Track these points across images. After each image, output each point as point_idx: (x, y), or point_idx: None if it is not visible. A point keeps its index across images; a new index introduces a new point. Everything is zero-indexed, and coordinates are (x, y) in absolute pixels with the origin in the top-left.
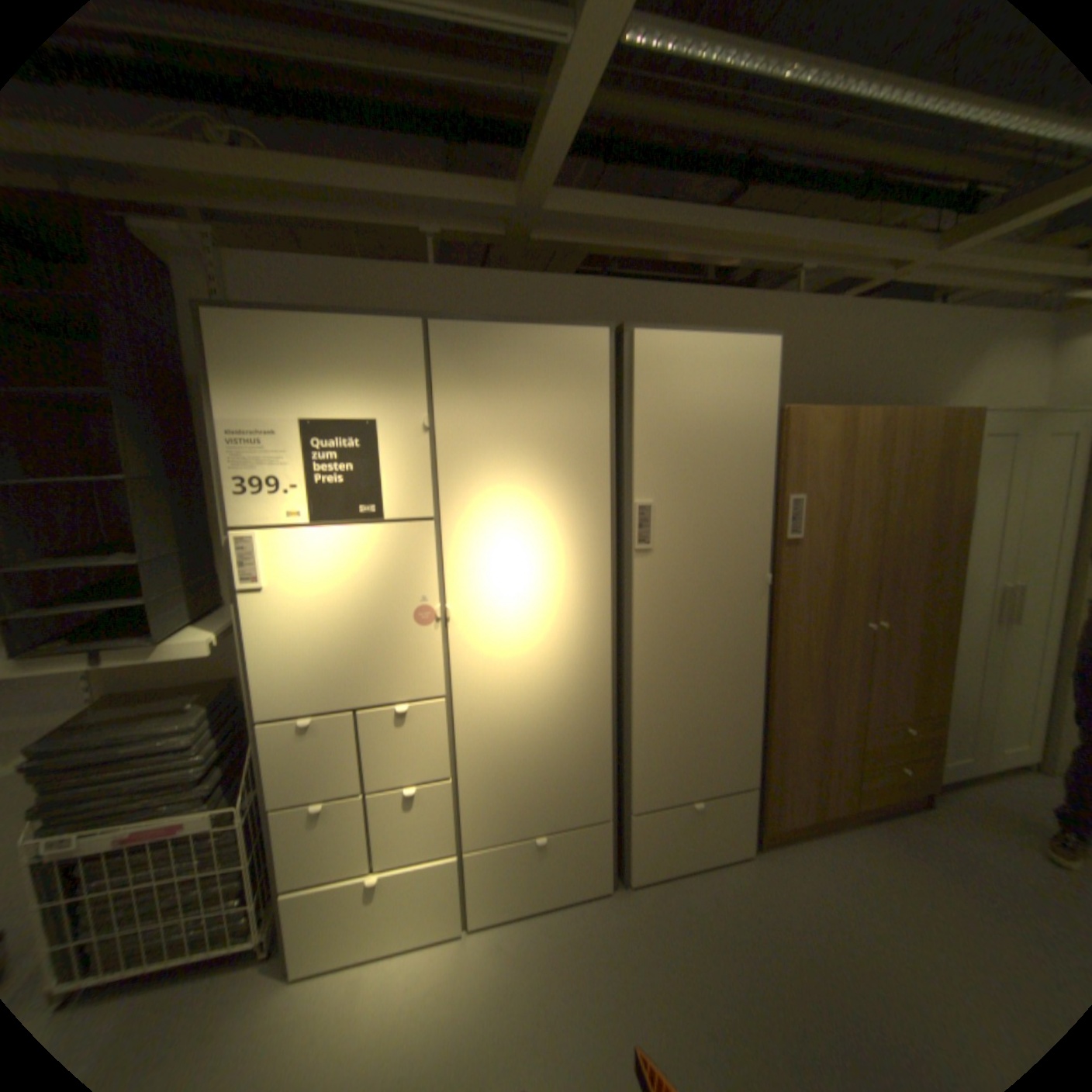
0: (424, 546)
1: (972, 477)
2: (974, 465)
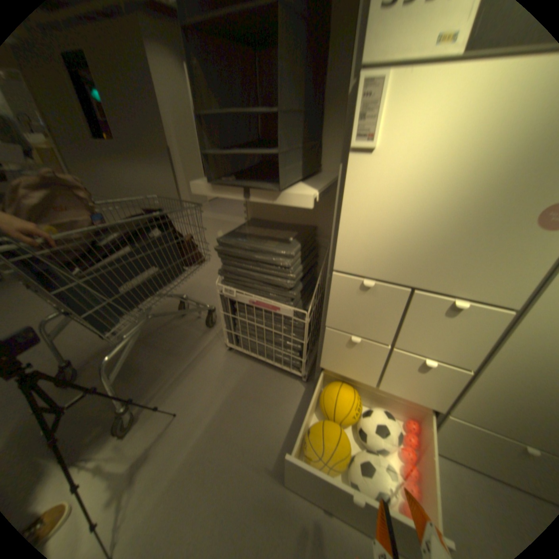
0: None
1: None
2: None
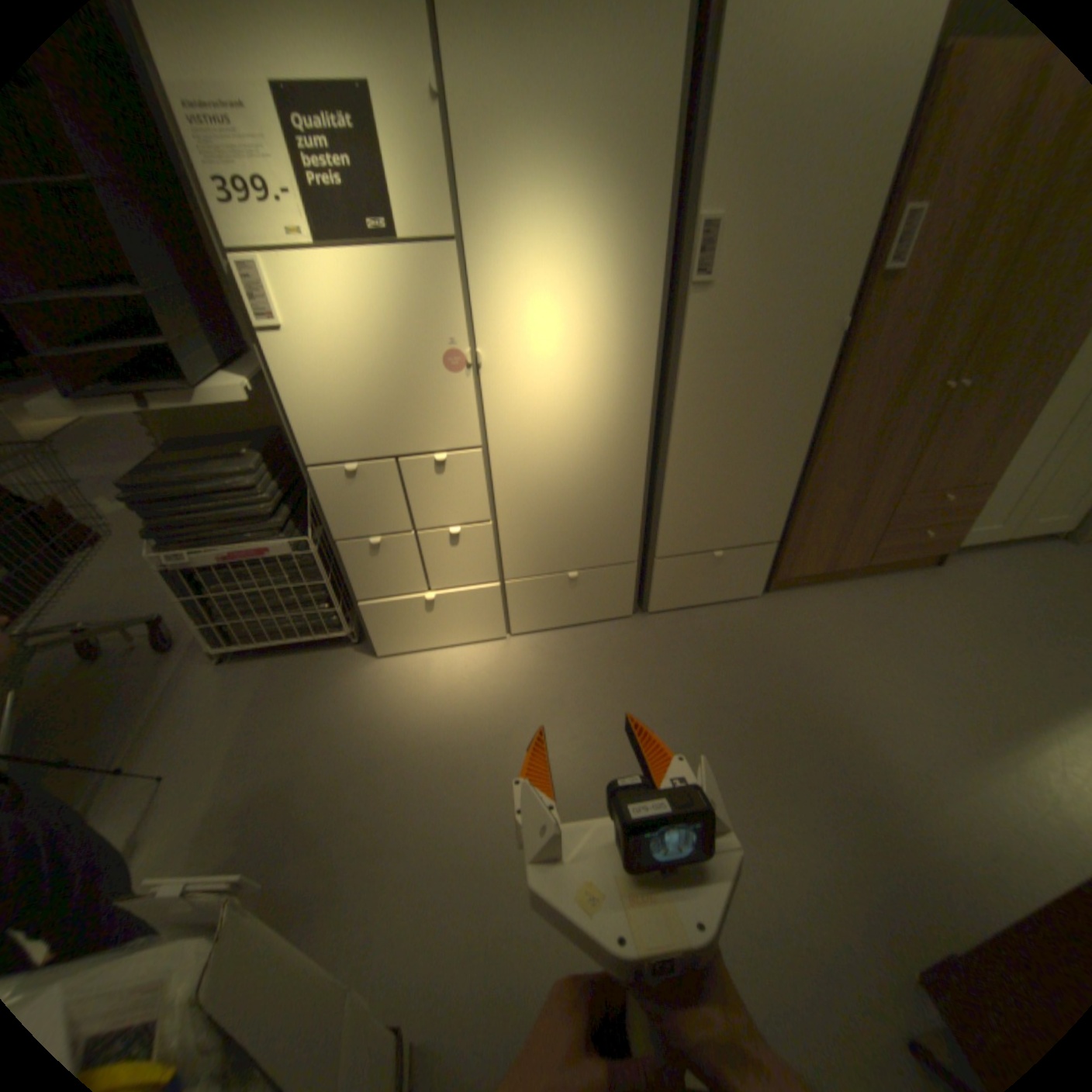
0: (447, 276)
1: None
2: None
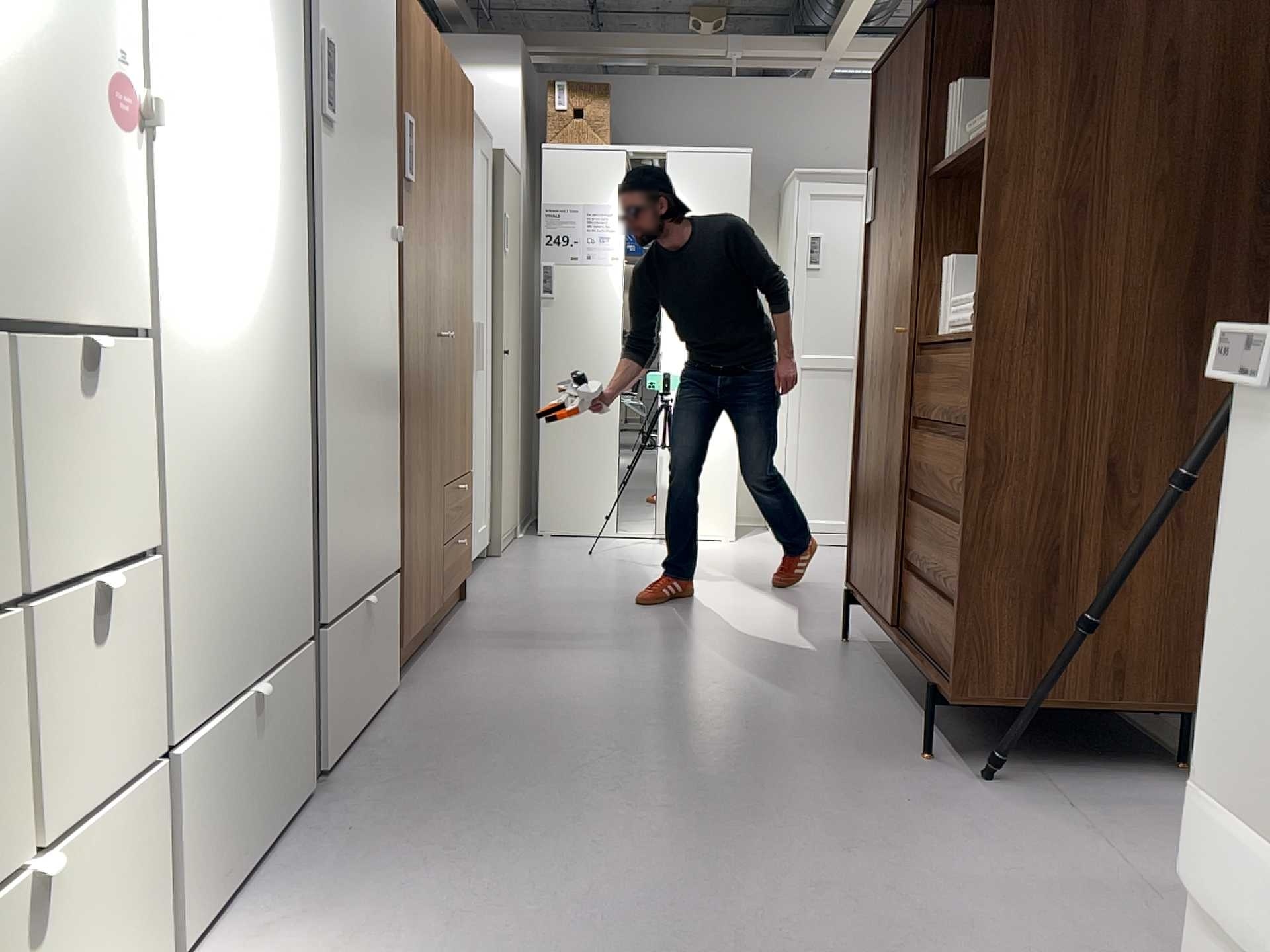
0: None
1: (472, 167)
2: (472, 153)
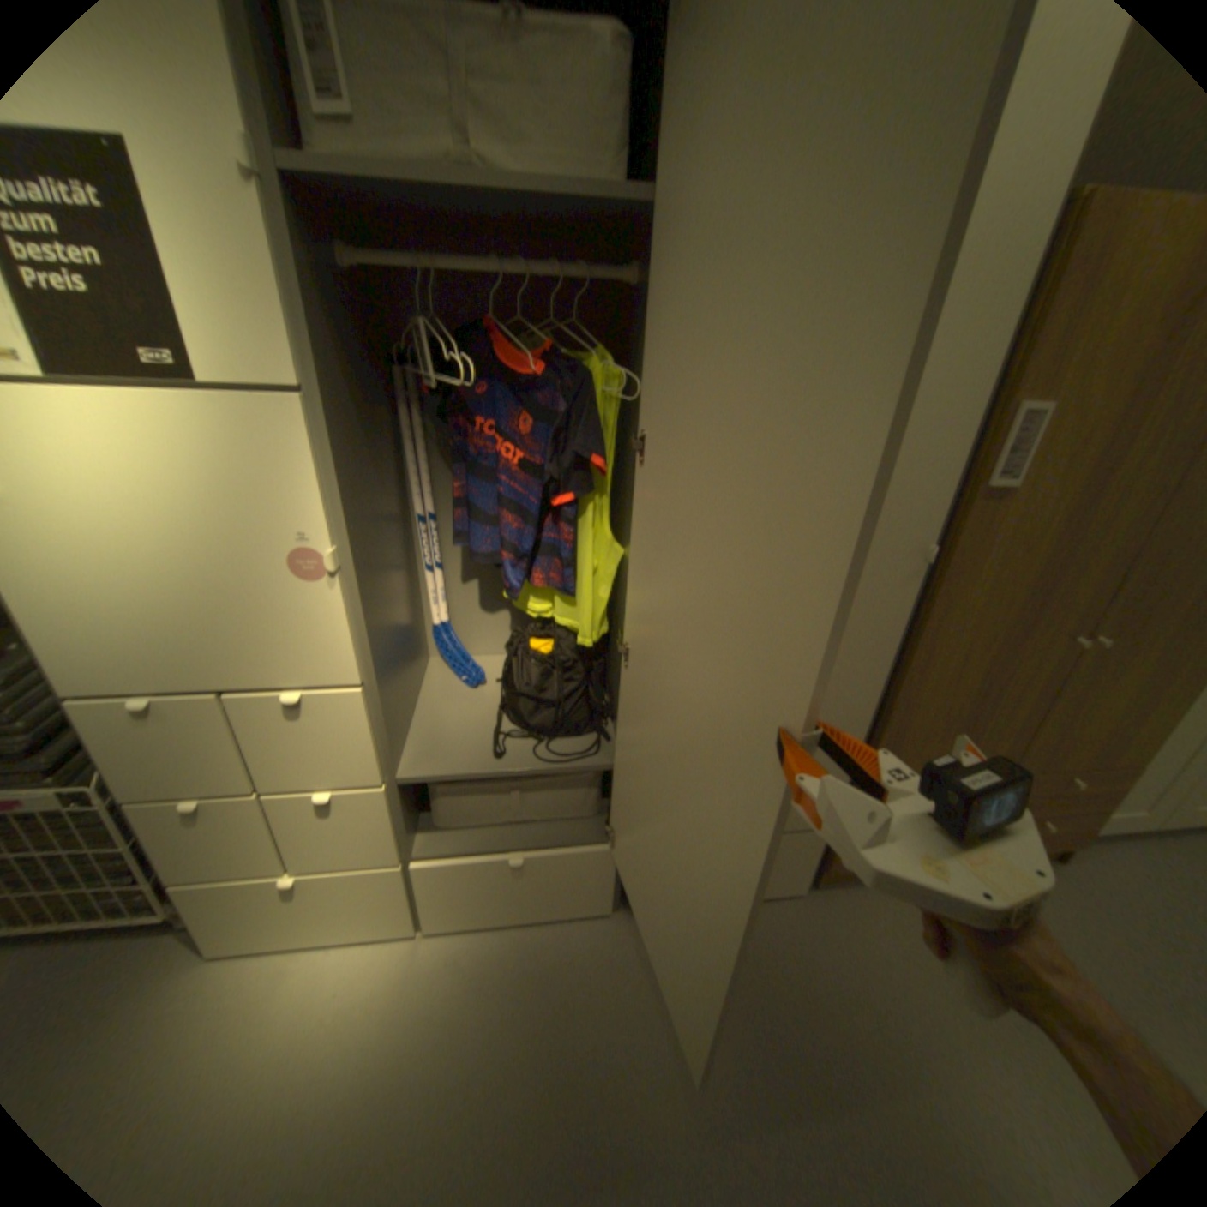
0: (287, 441)
1: None
2: None
